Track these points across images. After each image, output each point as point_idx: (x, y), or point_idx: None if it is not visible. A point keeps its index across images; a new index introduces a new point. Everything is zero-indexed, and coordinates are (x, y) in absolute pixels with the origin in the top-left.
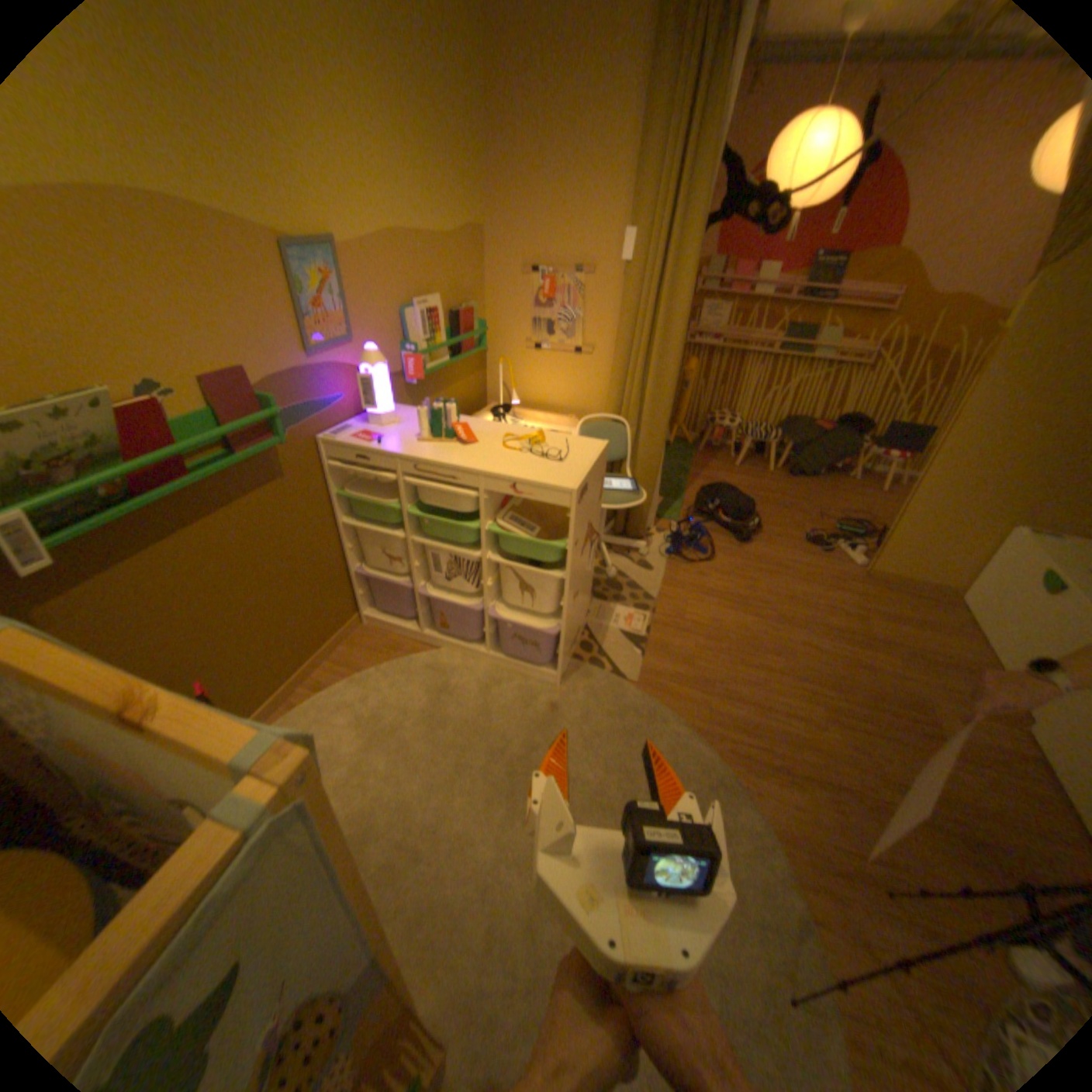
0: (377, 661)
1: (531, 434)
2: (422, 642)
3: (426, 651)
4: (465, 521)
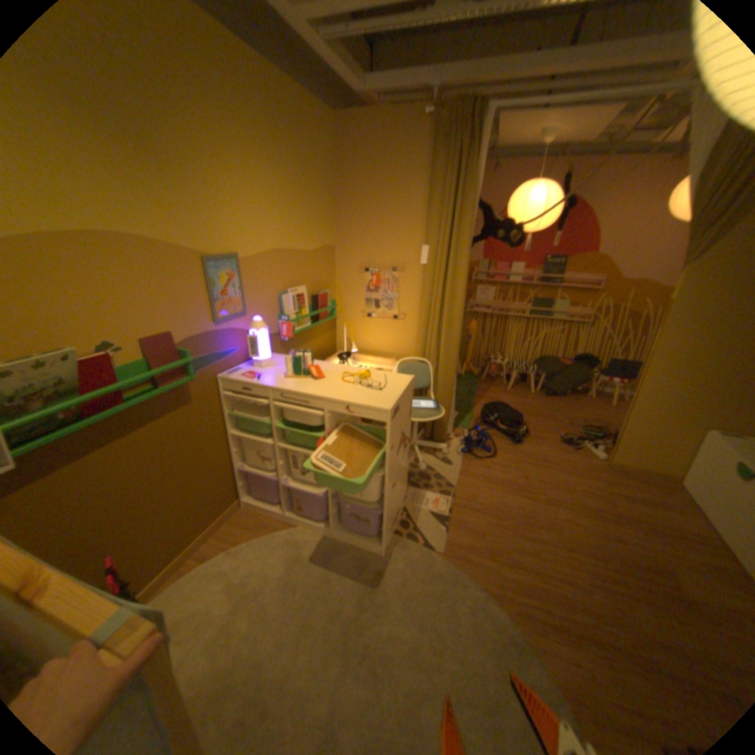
0: (248, 537)
1: (361, 371)
2: (283, 522)
3: (285, 529)
4: (315, 431)
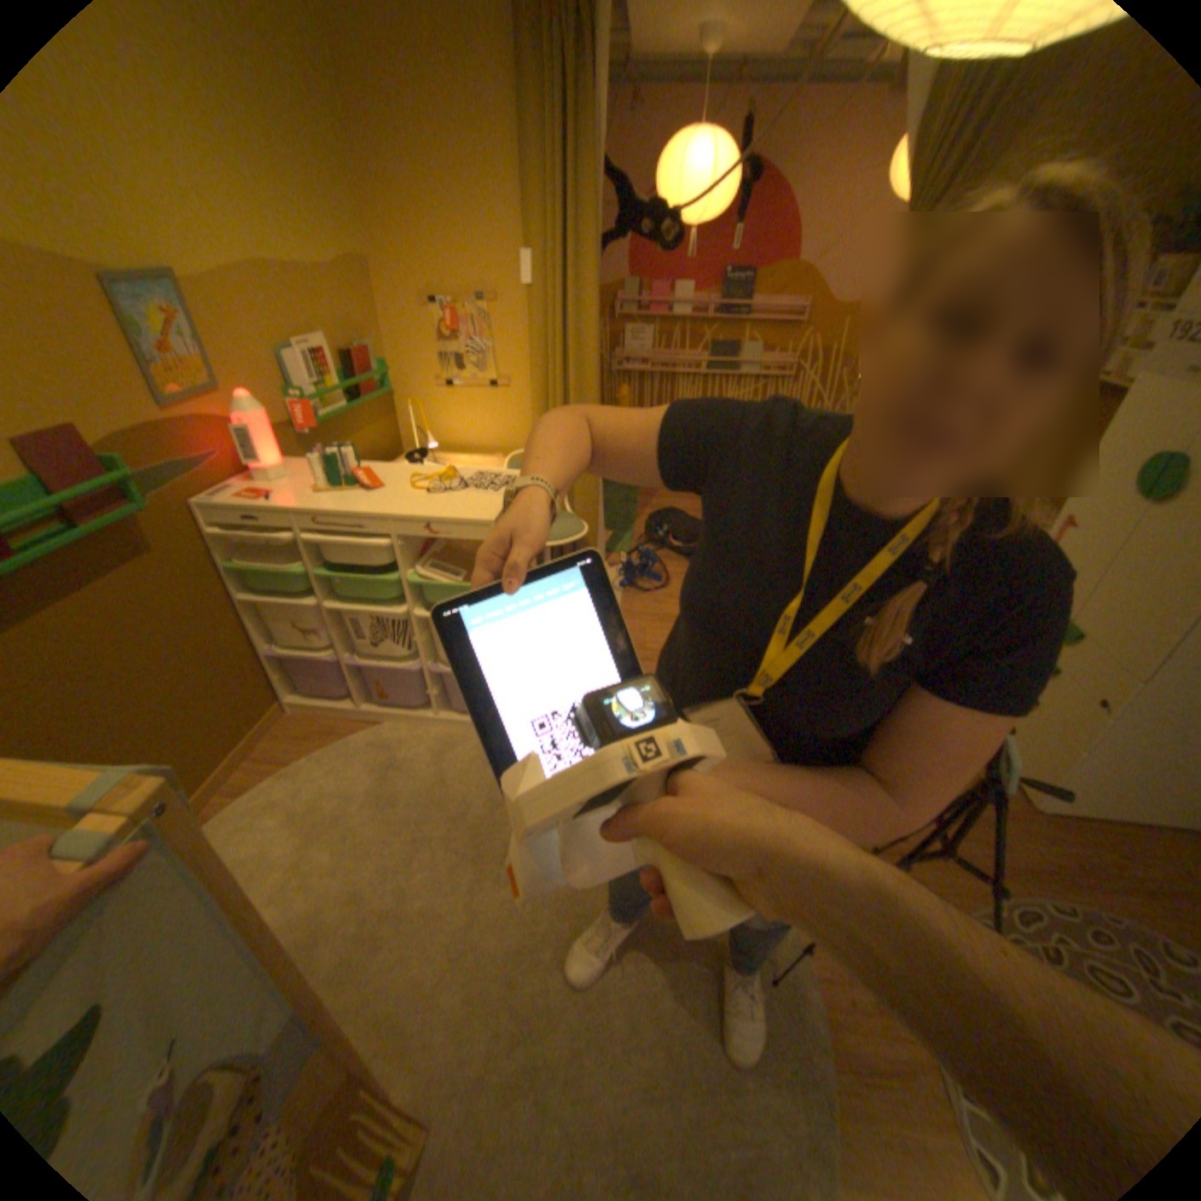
0: (308, 750)
1: (445, 472)
2: (360, 720)
3: (366, 729)
4: (385, 575)
